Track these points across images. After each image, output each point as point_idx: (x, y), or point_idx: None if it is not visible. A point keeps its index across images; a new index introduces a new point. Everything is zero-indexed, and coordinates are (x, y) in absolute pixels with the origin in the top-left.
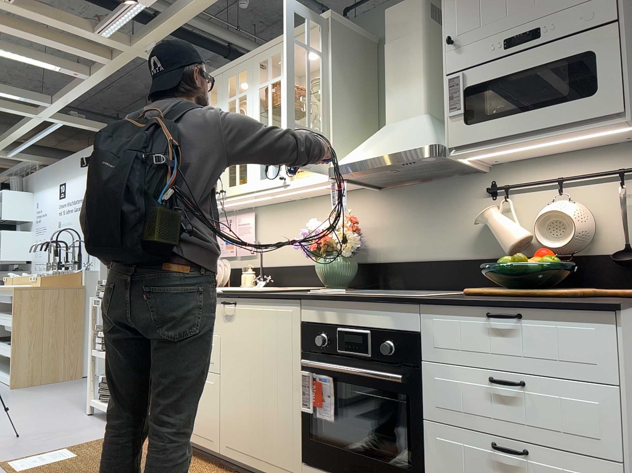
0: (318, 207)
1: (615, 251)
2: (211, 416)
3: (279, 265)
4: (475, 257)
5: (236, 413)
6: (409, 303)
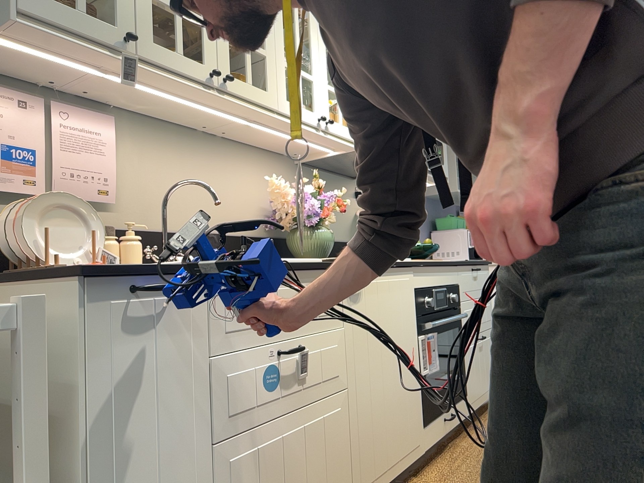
0: (233, 157)
1: None
2: (339, 465)
3: (170, 230)
4: None
5: (371, 429)
6: (459, 264)
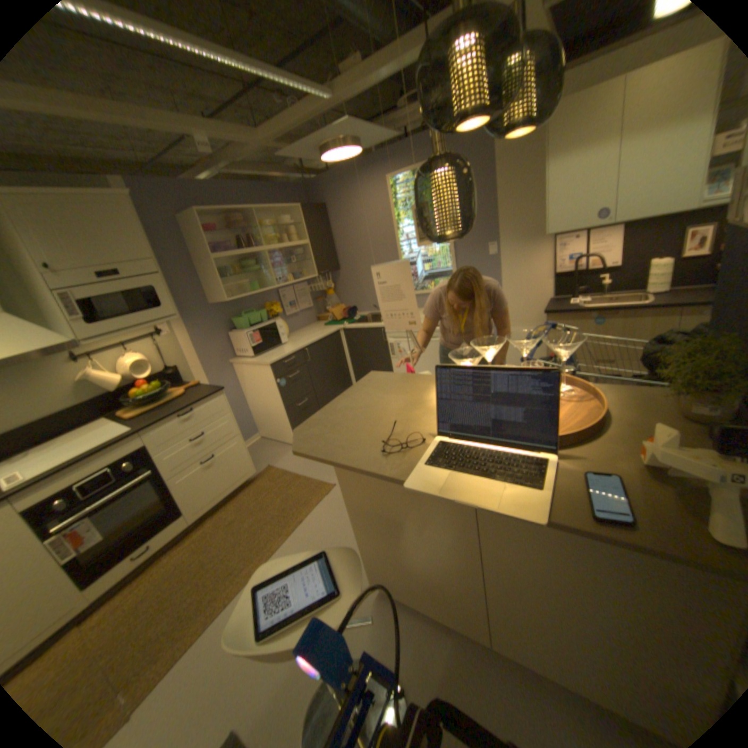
0: None
1: (160, 371)
2: None
3: None
4: (79, 403)
5: None
6: (131, 436)
